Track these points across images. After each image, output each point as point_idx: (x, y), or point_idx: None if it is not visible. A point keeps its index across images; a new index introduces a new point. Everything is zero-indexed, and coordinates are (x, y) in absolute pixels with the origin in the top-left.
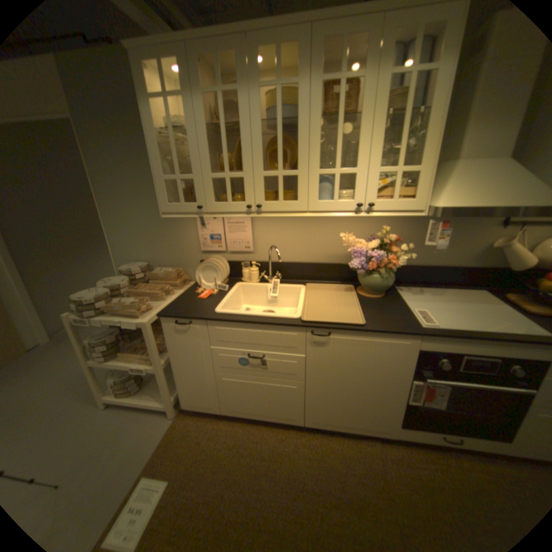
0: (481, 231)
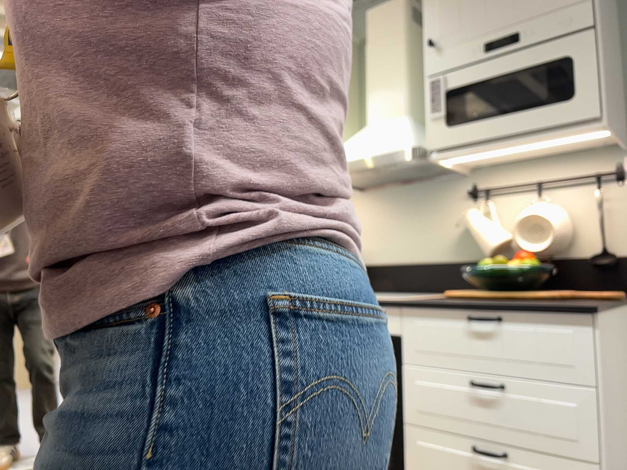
0: (447, 208)
